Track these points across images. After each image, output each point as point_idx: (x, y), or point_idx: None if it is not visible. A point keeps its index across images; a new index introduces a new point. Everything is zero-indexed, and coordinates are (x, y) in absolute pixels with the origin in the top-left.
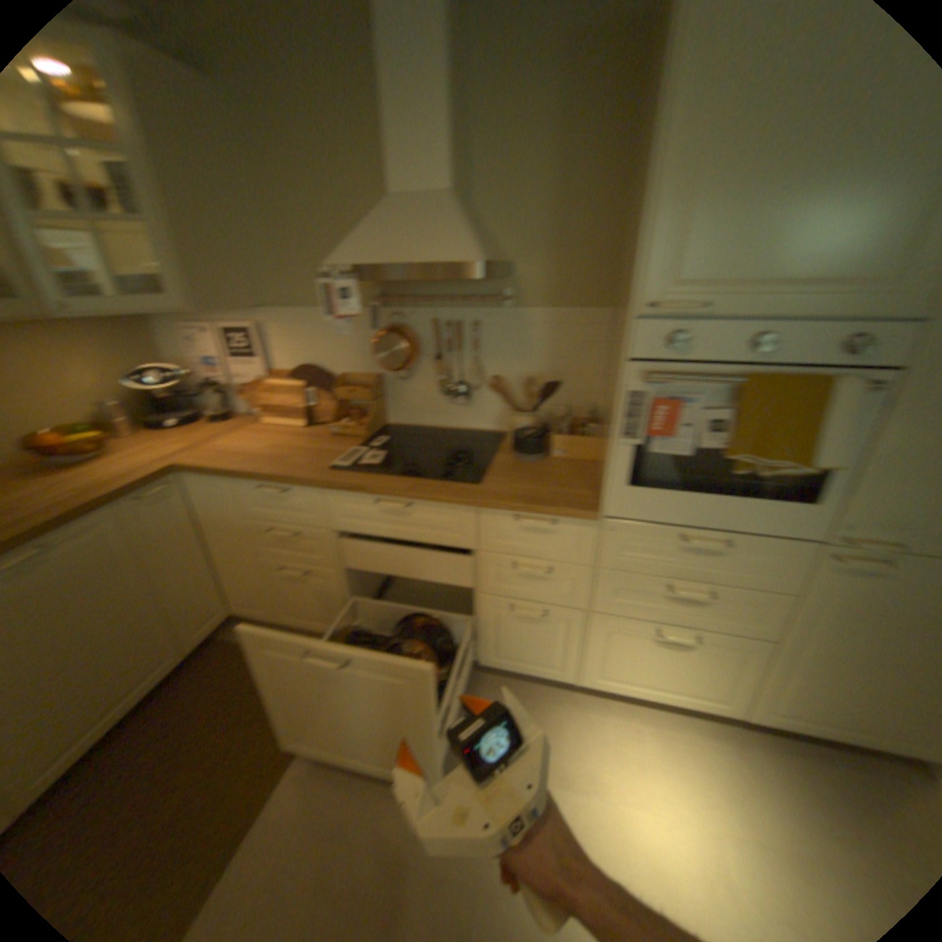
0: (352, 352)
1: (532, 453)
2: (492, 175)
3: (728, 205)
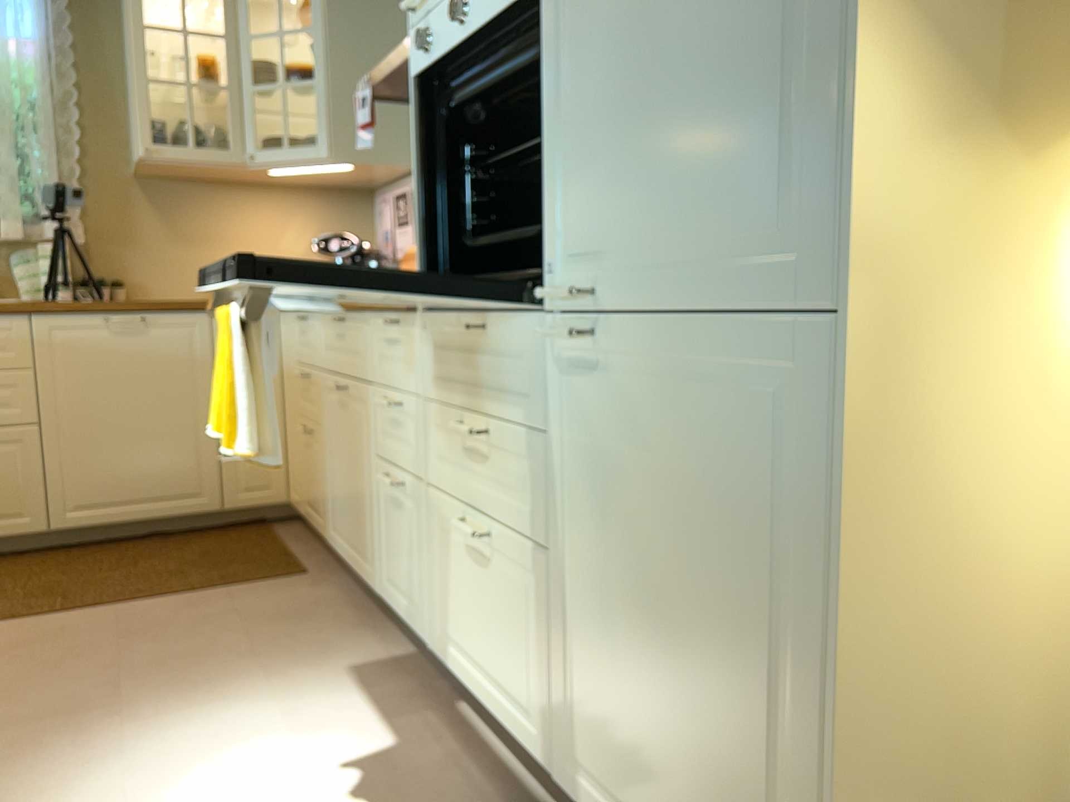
0: None
1: None
2: None
3: None
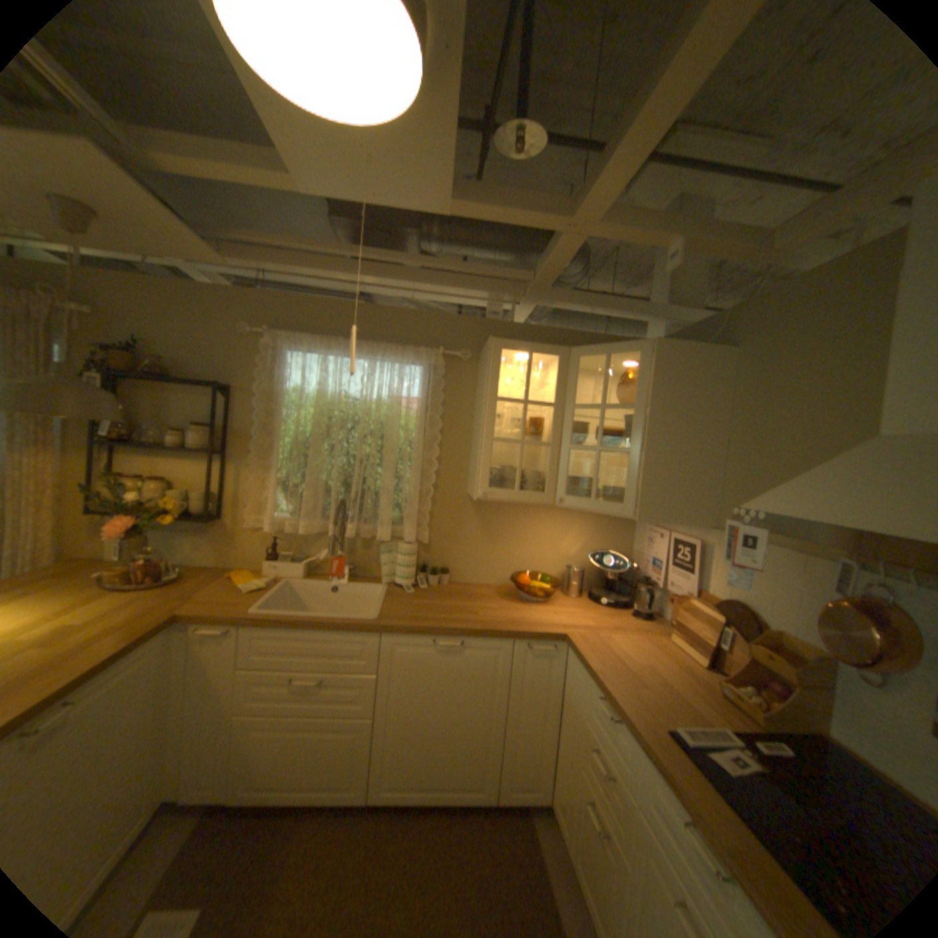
0: (796, 610)
1: None
2: None
3: None
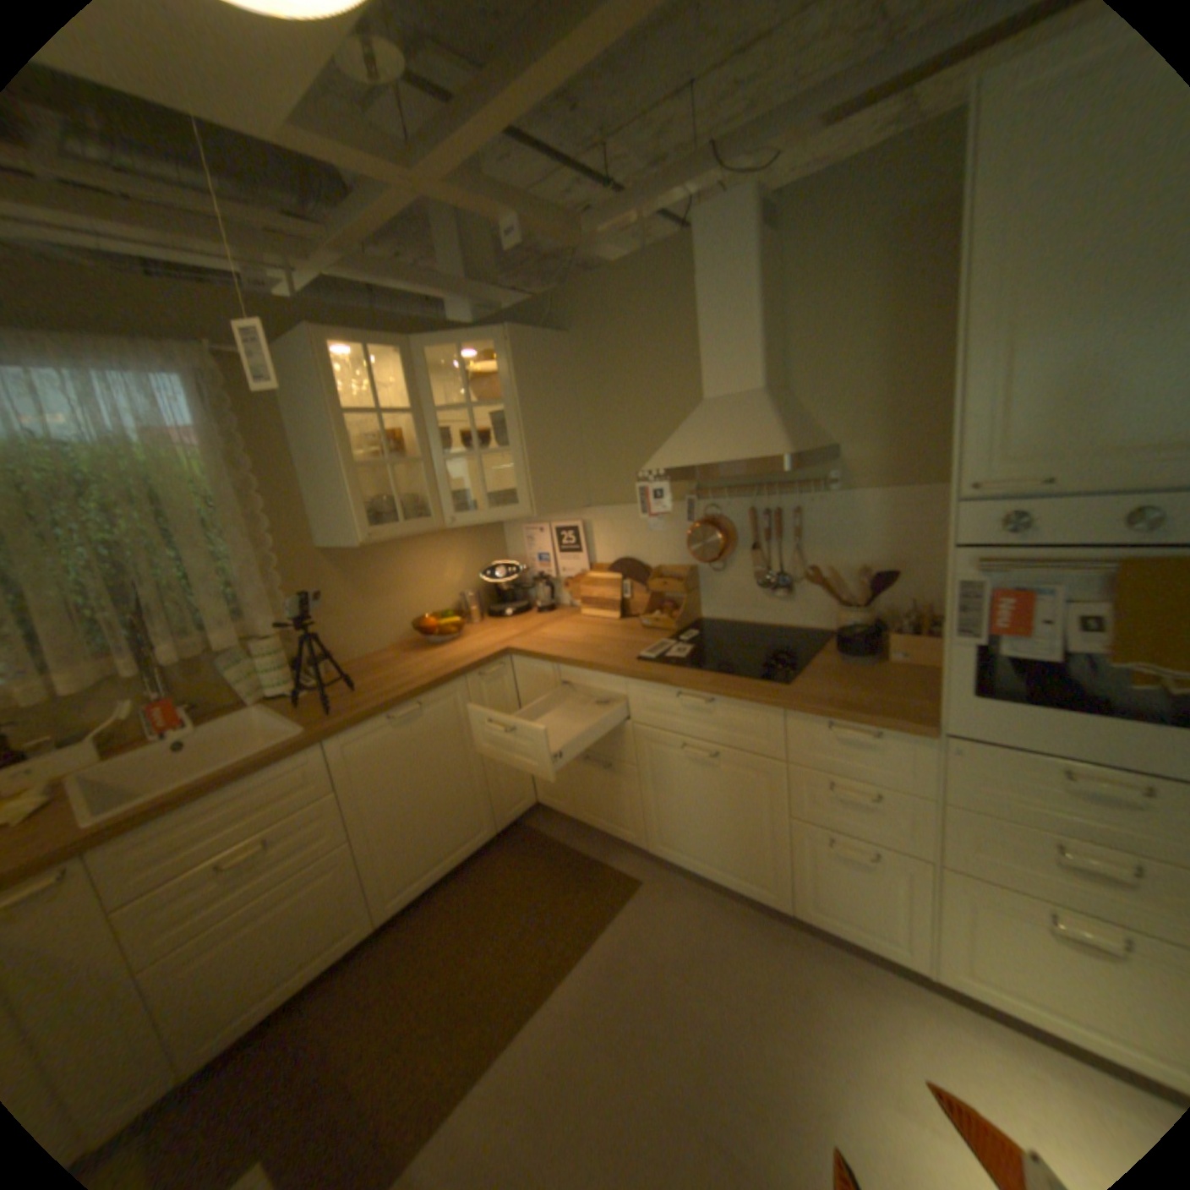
0: (662, 546)
1: (856, 654)
2: (806, 365)
3: (1053, 377)
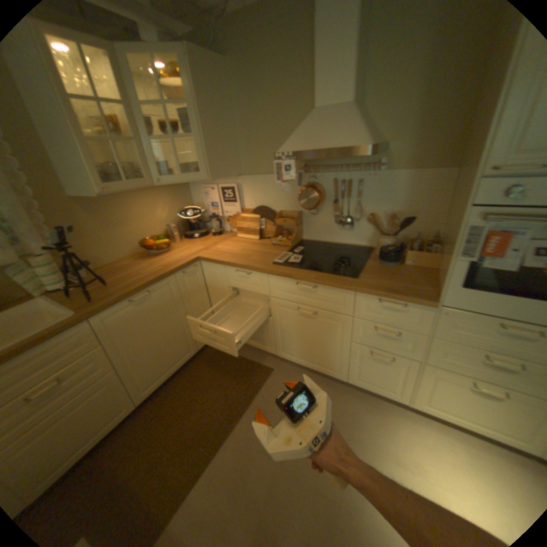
0: (284, 199)
1: (391, 261)
2: (378, 88)
3: None
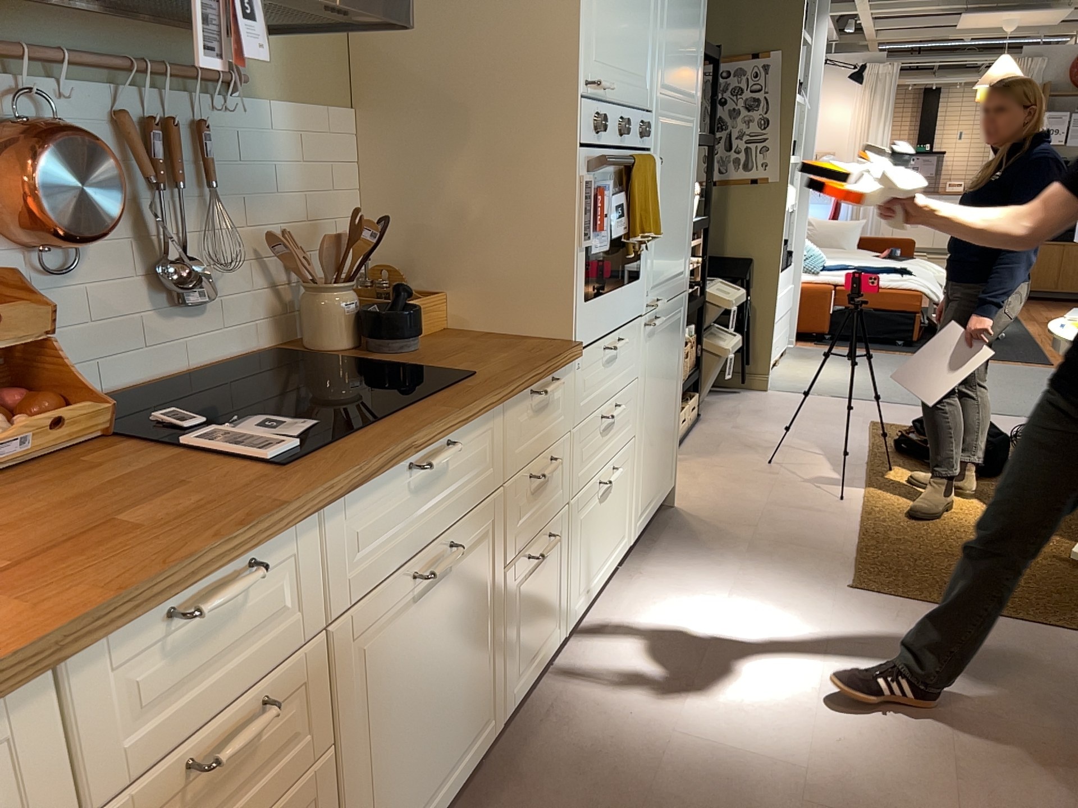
0: None
1: (417, 332)
2: None
3: None
